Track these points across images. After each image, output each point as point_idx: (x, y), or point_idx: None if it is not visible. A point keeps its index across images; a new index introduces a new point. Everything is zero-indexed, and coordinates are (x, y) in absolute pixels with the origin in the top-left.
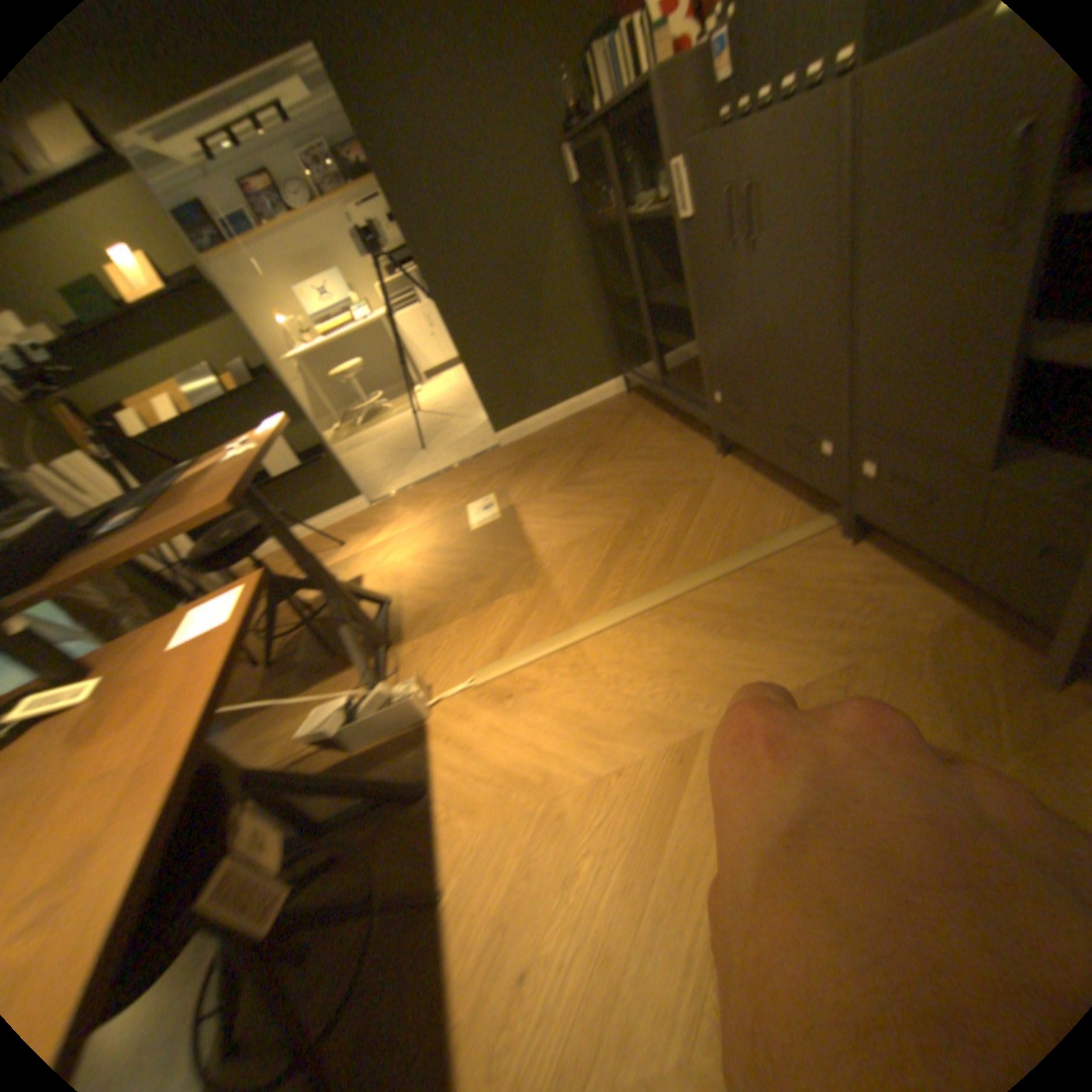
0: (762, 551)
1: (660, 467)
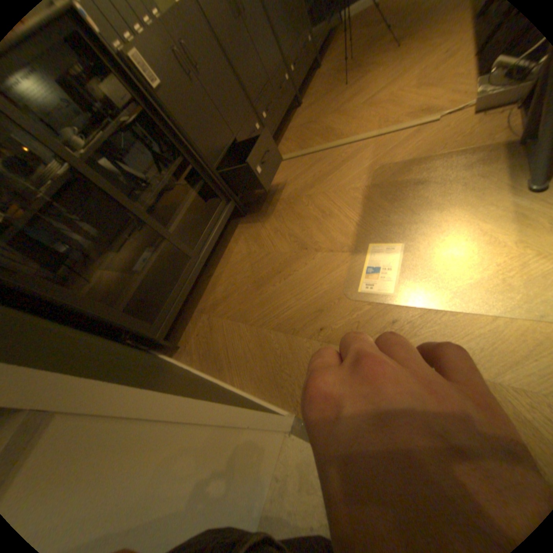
0: (294, 152)
1: (264, 223)
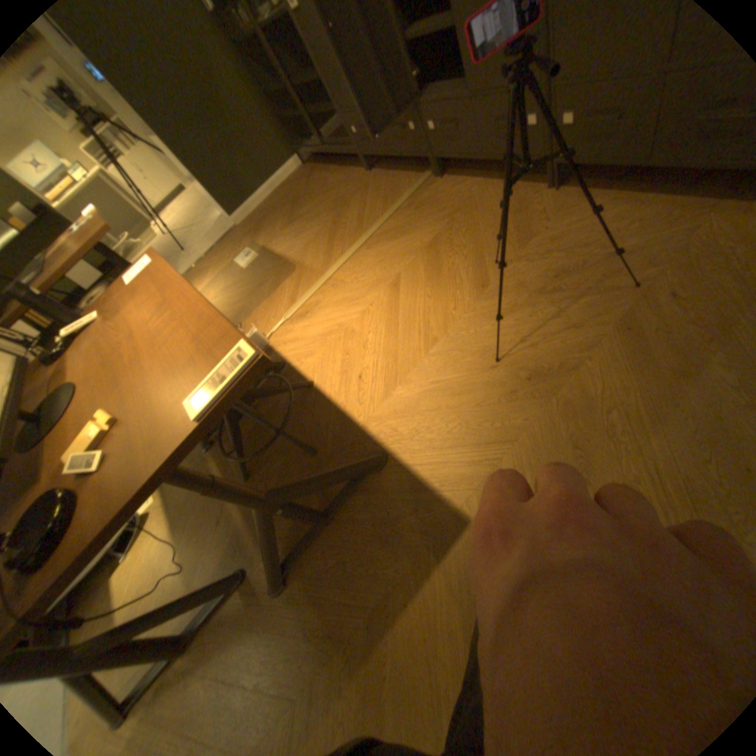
0: (403, 198)
1: (340, 189)
